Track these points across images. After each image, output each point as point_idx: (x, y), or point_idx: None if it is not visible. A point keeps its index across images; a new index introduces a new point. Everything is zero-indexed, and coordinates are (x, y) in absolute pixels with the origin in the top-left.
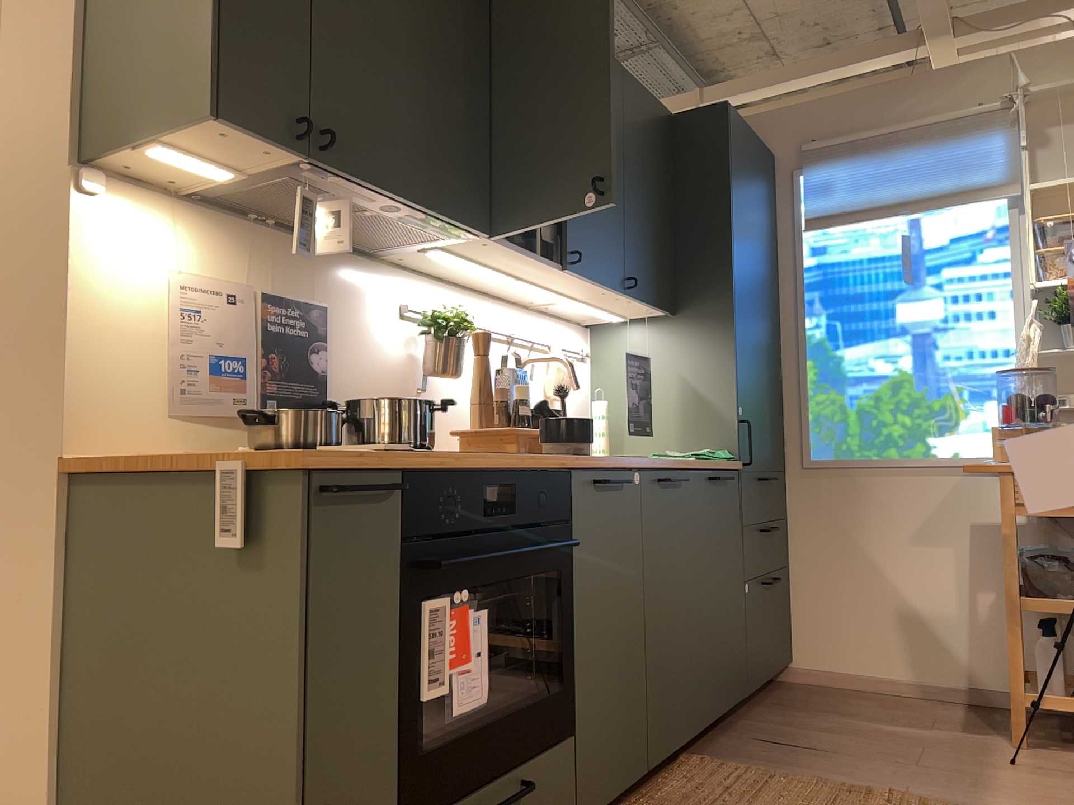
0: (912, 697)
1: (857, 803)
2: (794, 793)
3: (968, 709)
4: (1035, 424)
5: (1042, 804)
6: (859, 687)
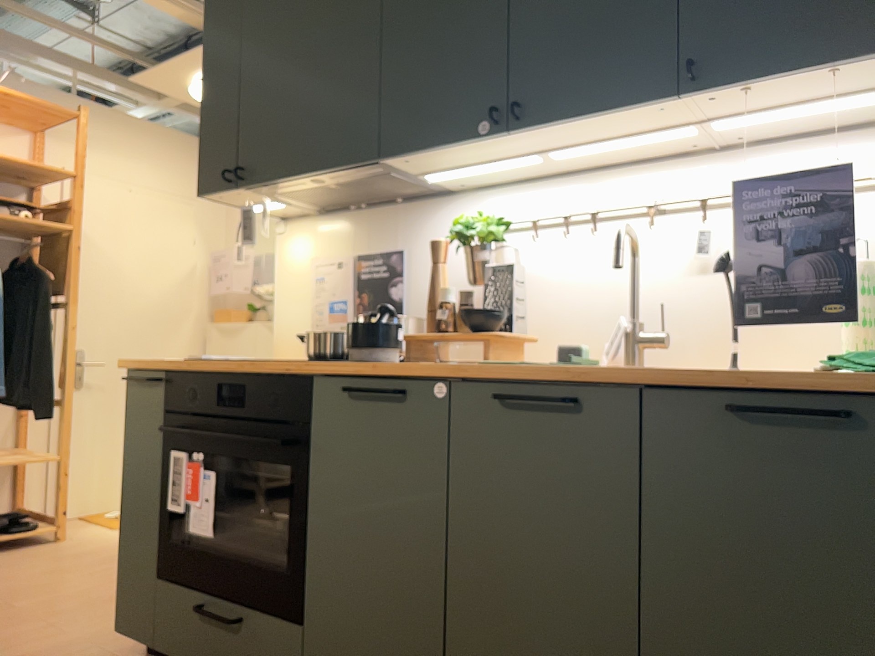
0: None
1: None
2: None
3: None
4: None
5: None
6: None
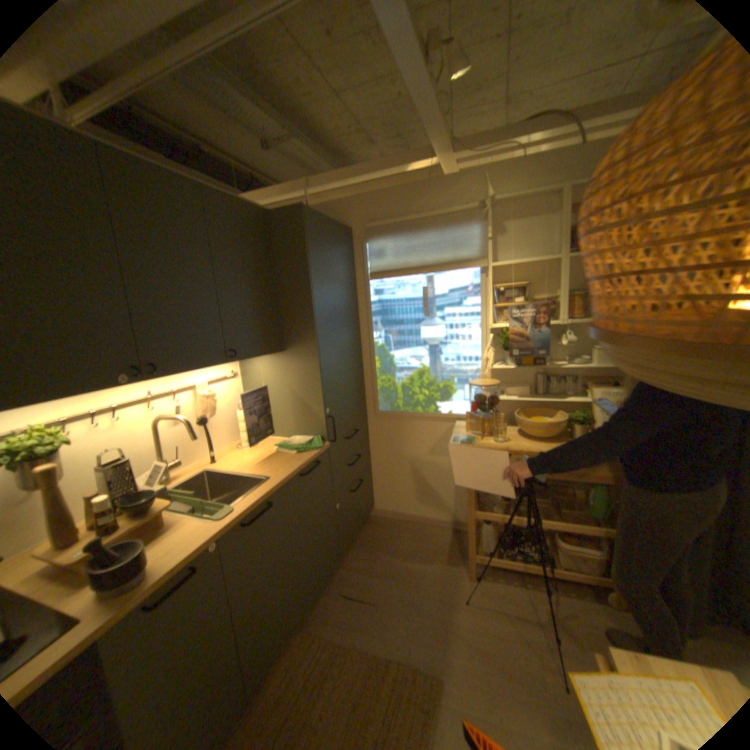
0: (428, 527)
1: (376, 689)
2: (343, 681)
3: (453, 536)
4: (488, 414)
5: (476, 660)
6: (404, 520)
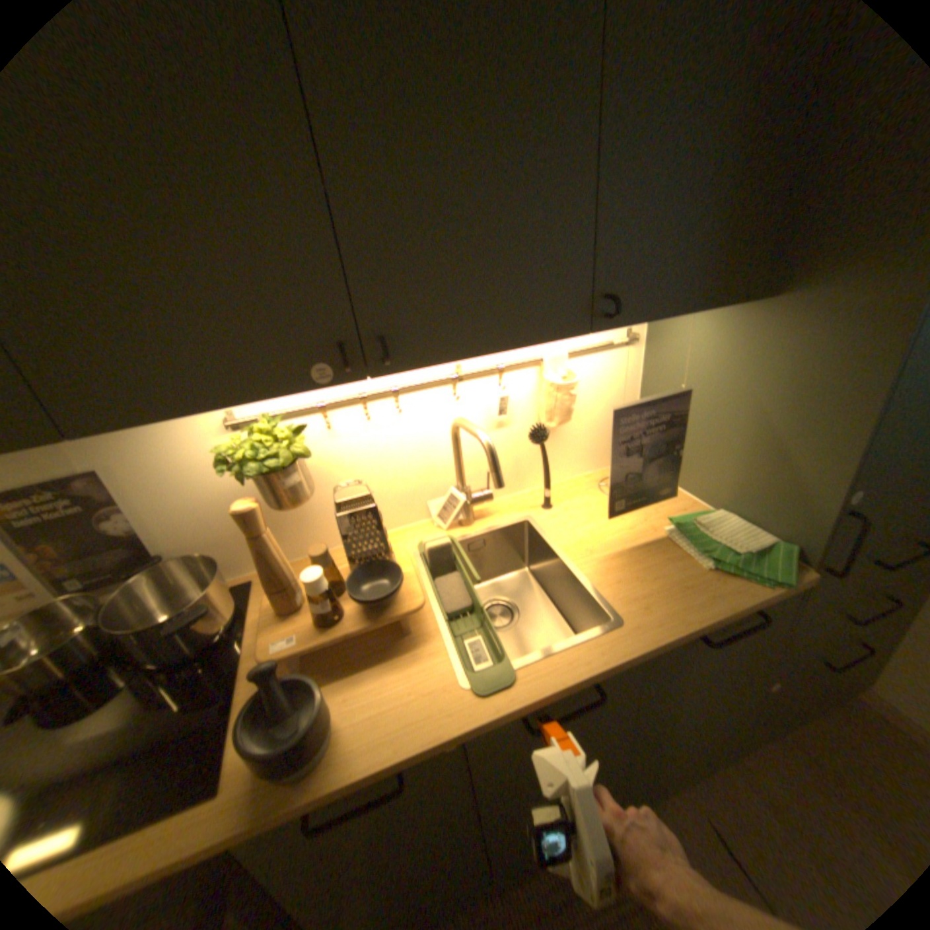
0: None
1: None
2: None
3: None
4: None
5: None
6: None
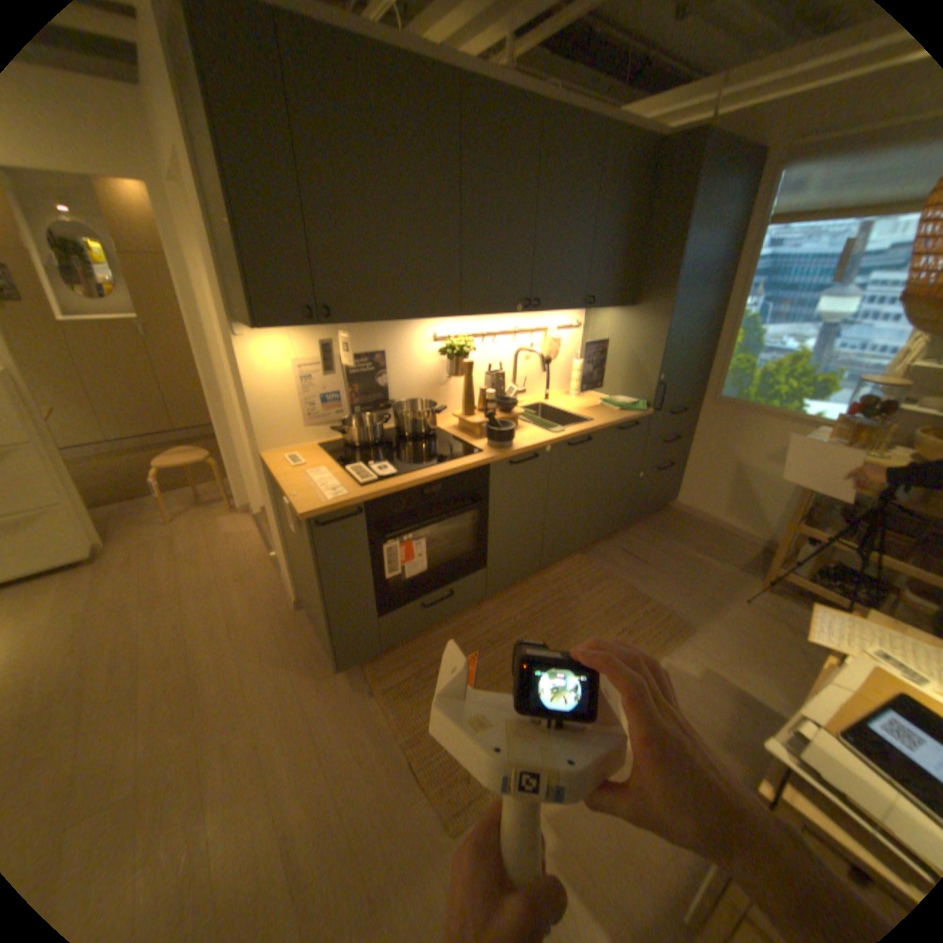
0: (733, 536)
1: (634, 607)
2: (608, 592)
3: (761, 553)
4: (871, 421)
5: (736, 635)
6: (707, 522)
